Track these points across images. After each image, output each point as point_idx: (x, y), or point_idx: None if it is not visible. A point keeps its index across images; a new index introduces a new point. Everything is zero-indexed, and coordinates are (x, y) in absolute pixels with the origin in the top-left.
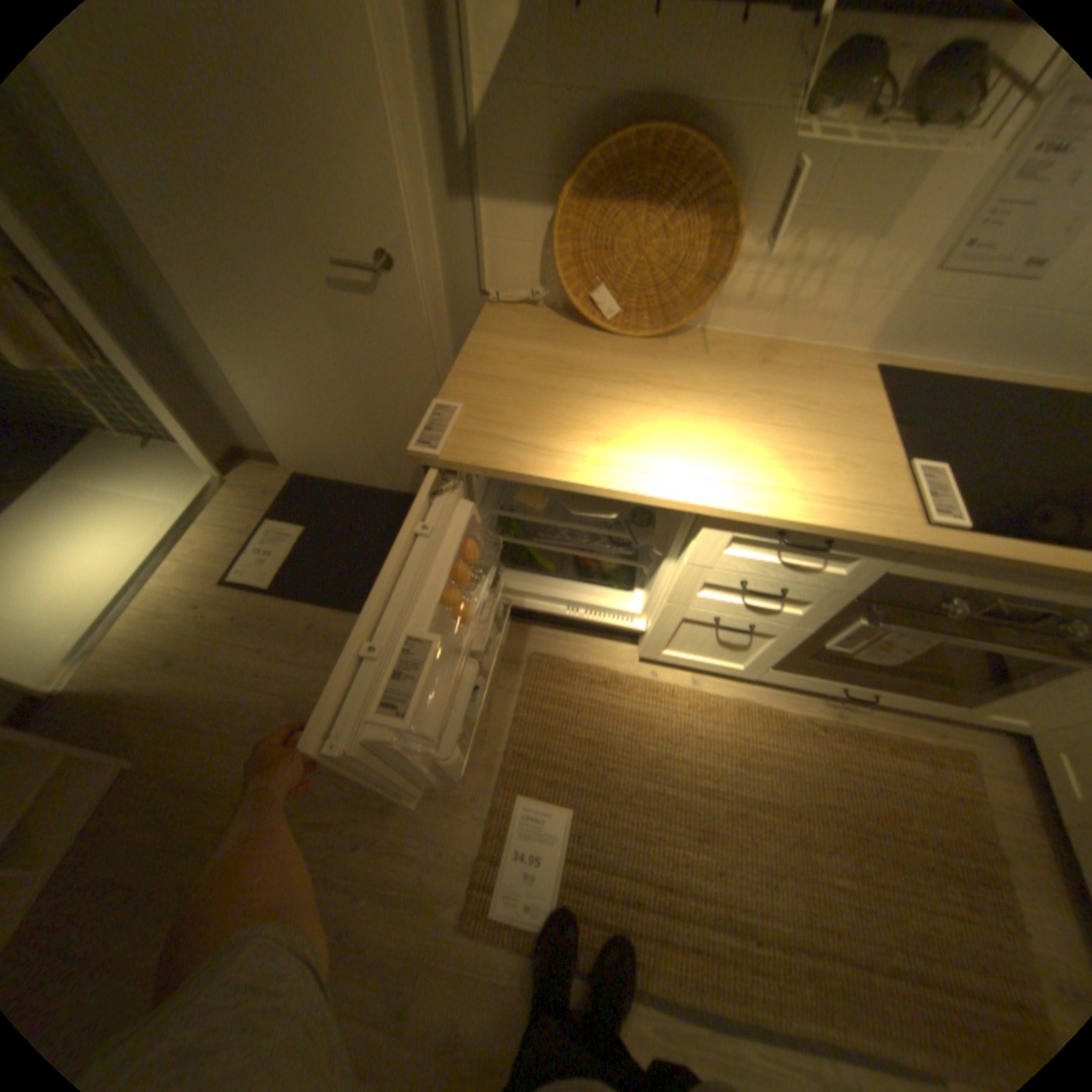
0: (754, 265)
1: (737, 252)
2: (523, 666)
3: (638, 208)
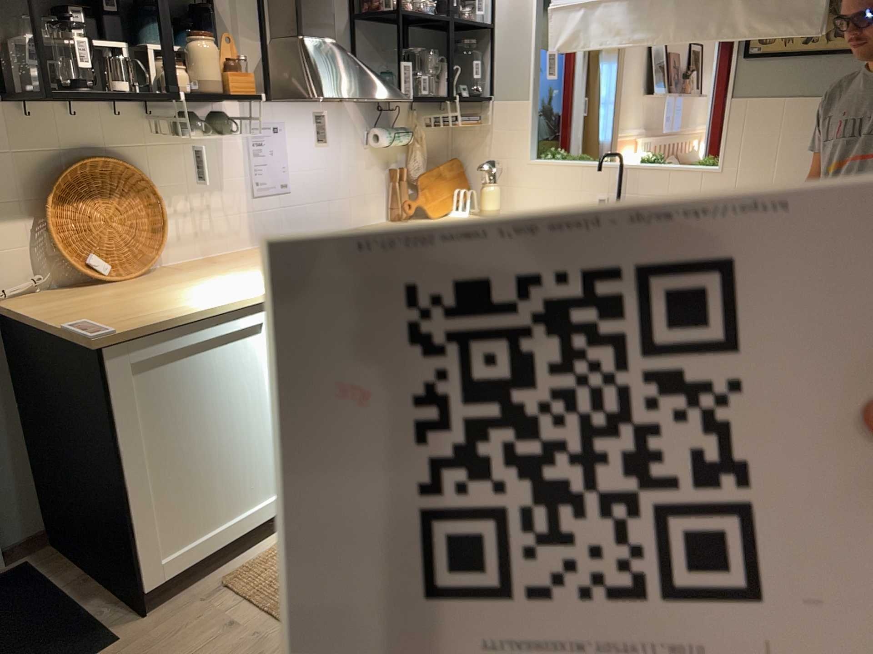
0: (172, 221)
1: (166, 212)
2: (226, 588)
3: (97, 205)
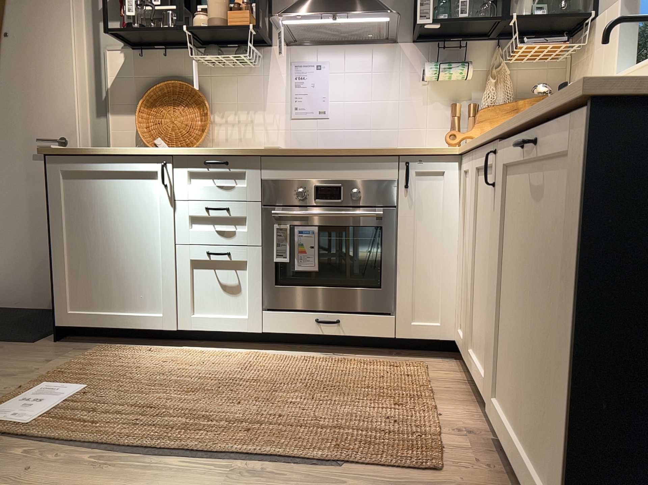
0: (221, 127)
1: (207, 117)
2: (89, 351)
3: (168, 109)
